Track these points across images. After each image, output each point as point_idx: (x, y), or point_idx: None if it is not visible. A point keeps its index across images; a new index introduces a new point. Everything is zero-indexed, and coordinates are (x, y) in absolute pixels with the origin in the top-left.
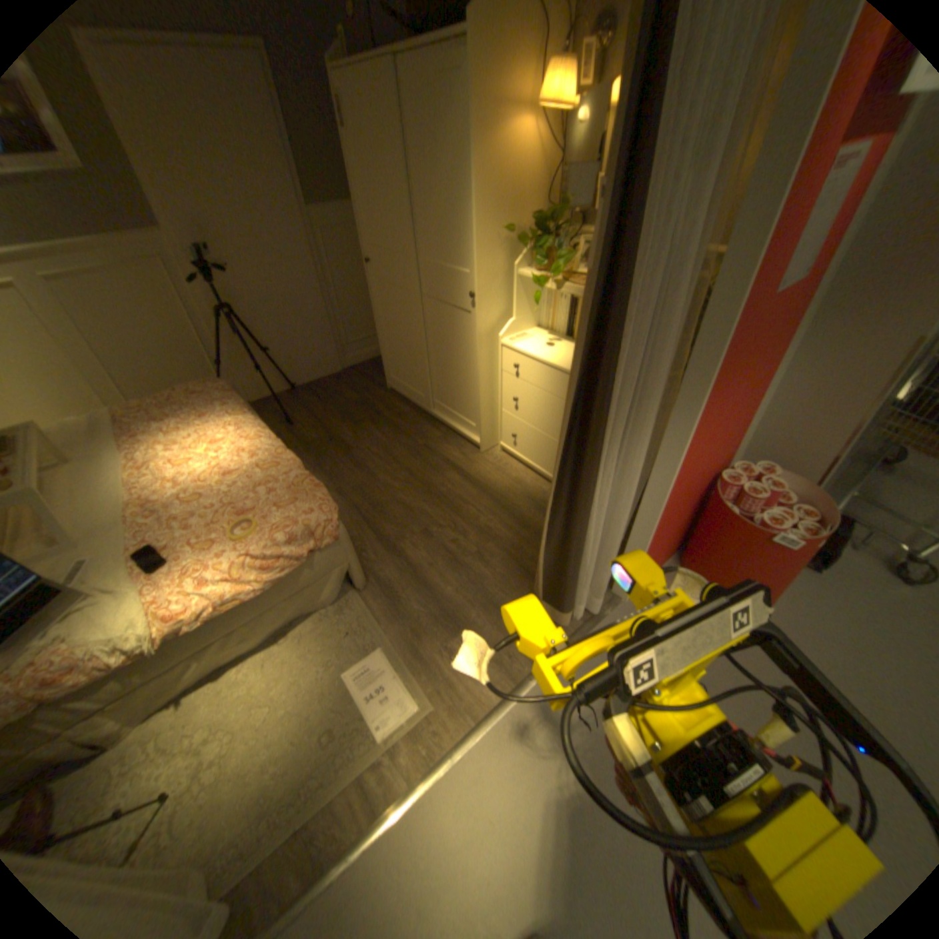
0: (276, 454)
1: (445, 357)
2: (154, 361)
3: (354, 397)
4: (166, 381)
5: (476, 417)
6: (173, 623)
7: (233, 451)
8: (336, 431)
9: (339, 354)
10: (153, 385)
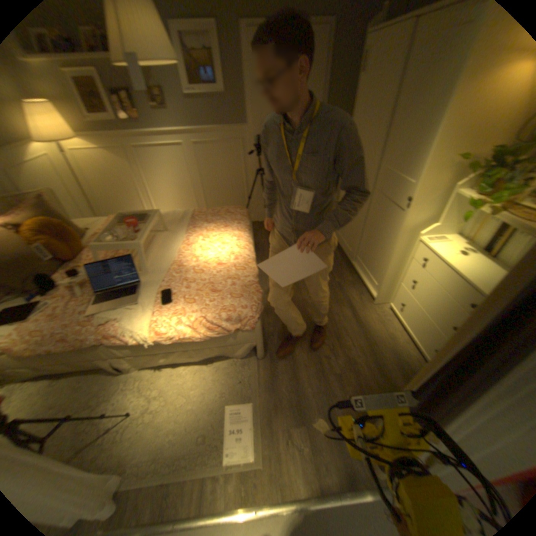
0: (246, 262)
1: (374, 233)
2: (222, 190)
3: None
4: (224, 201)
5: (380, 280)
6: (158, 337)
7: (228, 252)
8: None
9: None
10: (218, 201)
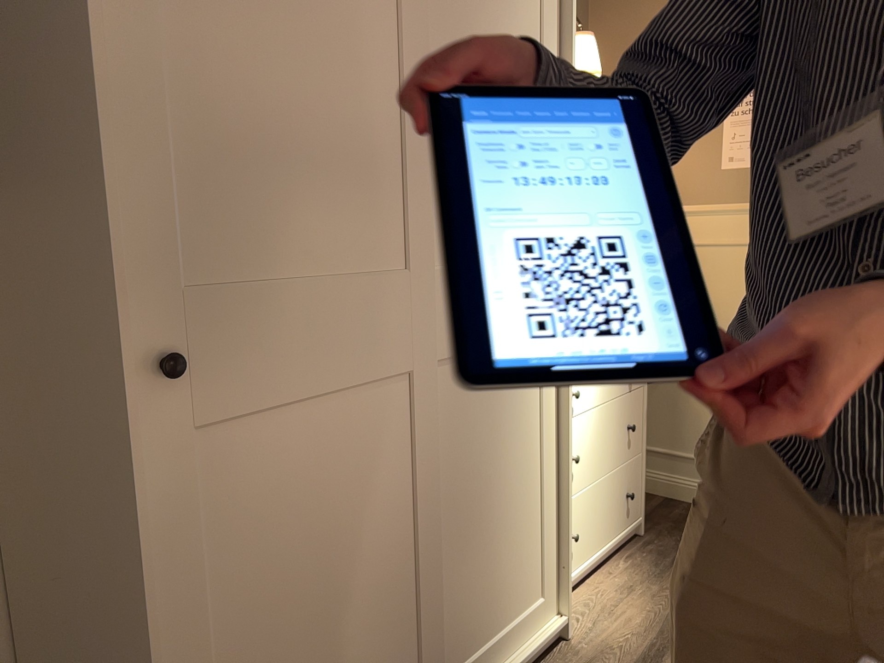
0: None
1: (480, 497)
2: None
3: None
4: None
5: (546, 570)
6: None
7: None
8: None
9: None
10: None
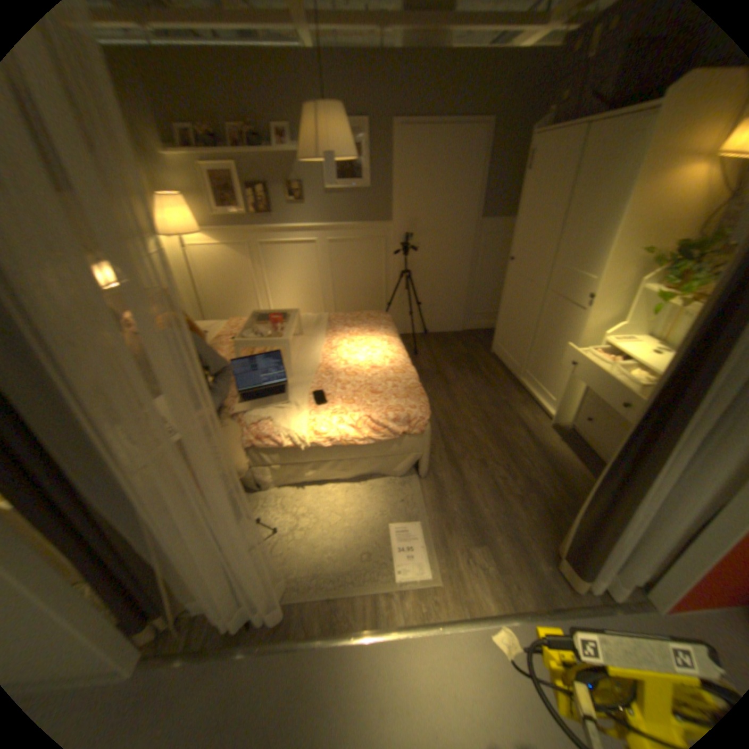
0: (406, 366)
1: (550, 339)
2: (358, 295)
3: (465, 351)
4: (358, 308)
5: (560, 393)
6: (320, 436)
7: (382, 356)
8: (444, 369)
9: (465, 319)
10: (351, 308)
